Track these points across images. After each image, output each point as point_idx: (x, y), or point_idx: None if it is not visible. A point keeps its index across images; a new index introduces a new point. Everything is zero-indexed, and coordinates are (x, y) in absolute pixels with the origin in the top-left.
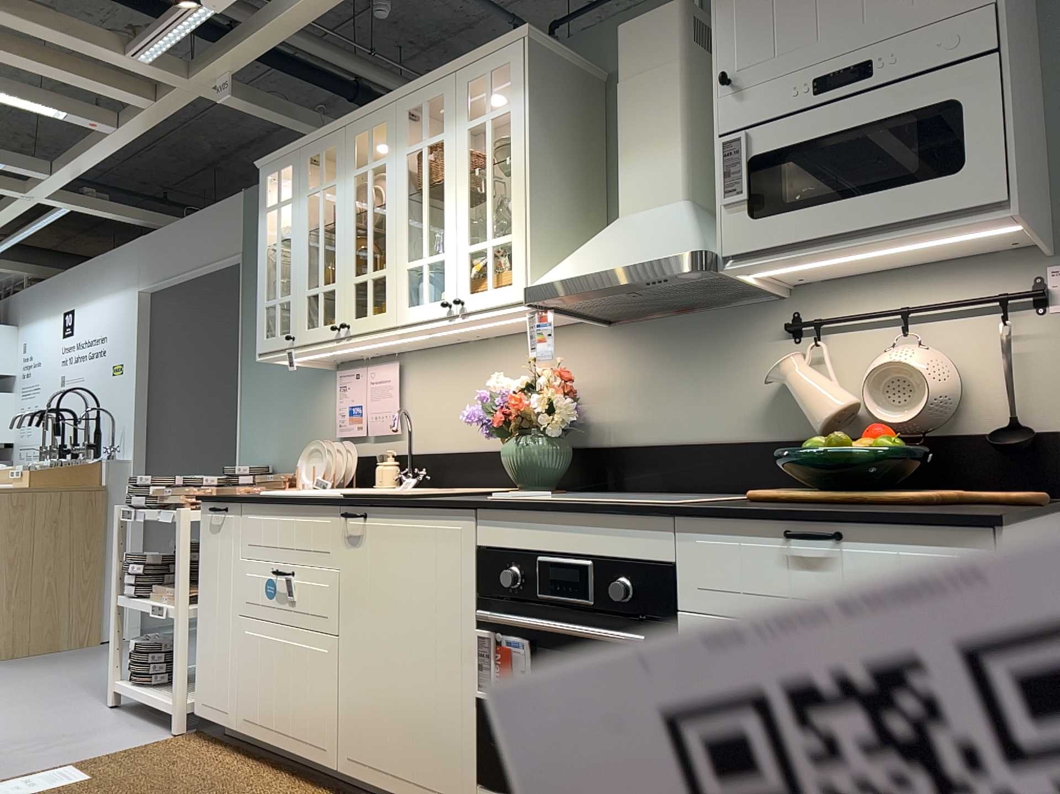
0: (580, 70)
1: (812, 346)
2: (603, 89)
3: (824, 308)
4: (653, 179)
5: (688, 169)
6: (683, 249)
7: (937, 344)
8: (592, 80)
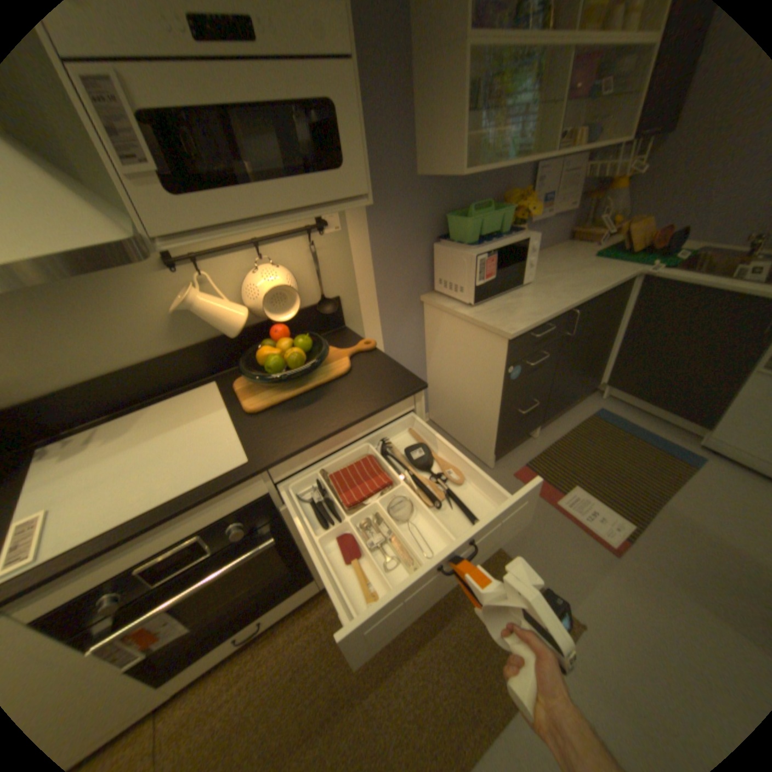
0: None
1: (189, 272)
2: None
3: (187, 241)
4: None
5: None
6: (100, 234)
7: (277, 260)
8: None
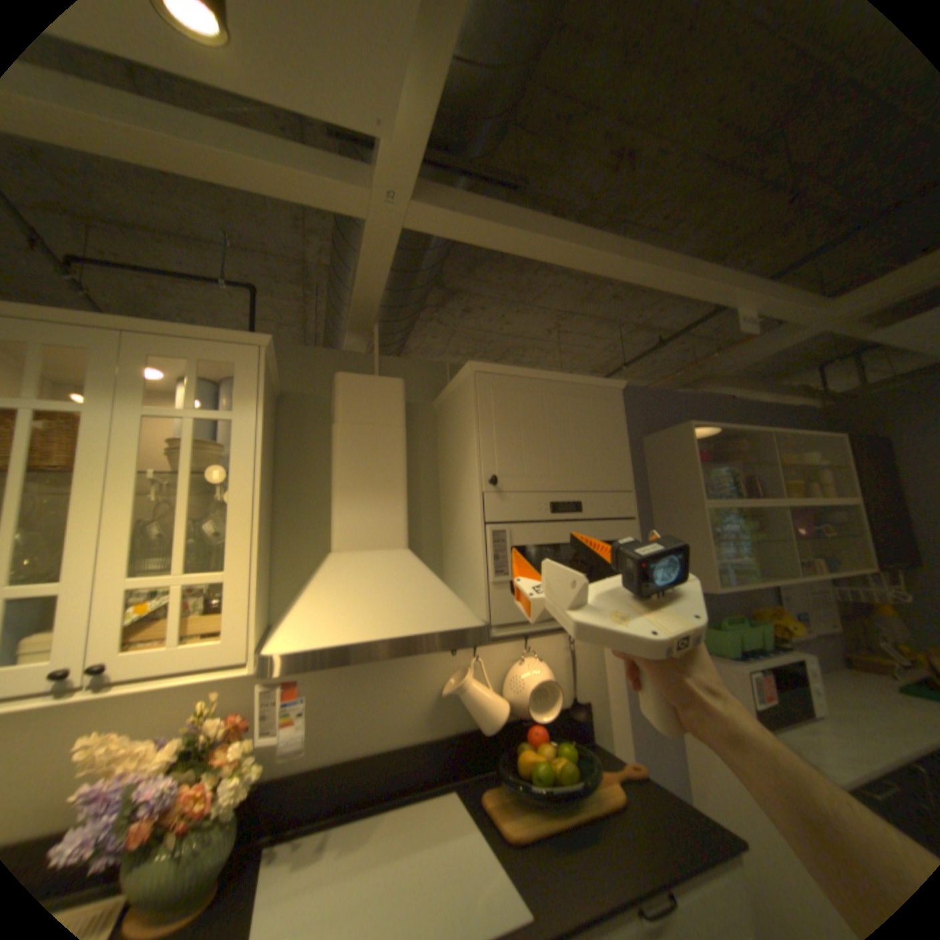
0: (275, 383)
1: (464, 656)
2: (277, 401)
3: None
4: (377, 522)
5: (407, 520)
6: (467, 619)
7: (538, 654)
8: (274, 392)
